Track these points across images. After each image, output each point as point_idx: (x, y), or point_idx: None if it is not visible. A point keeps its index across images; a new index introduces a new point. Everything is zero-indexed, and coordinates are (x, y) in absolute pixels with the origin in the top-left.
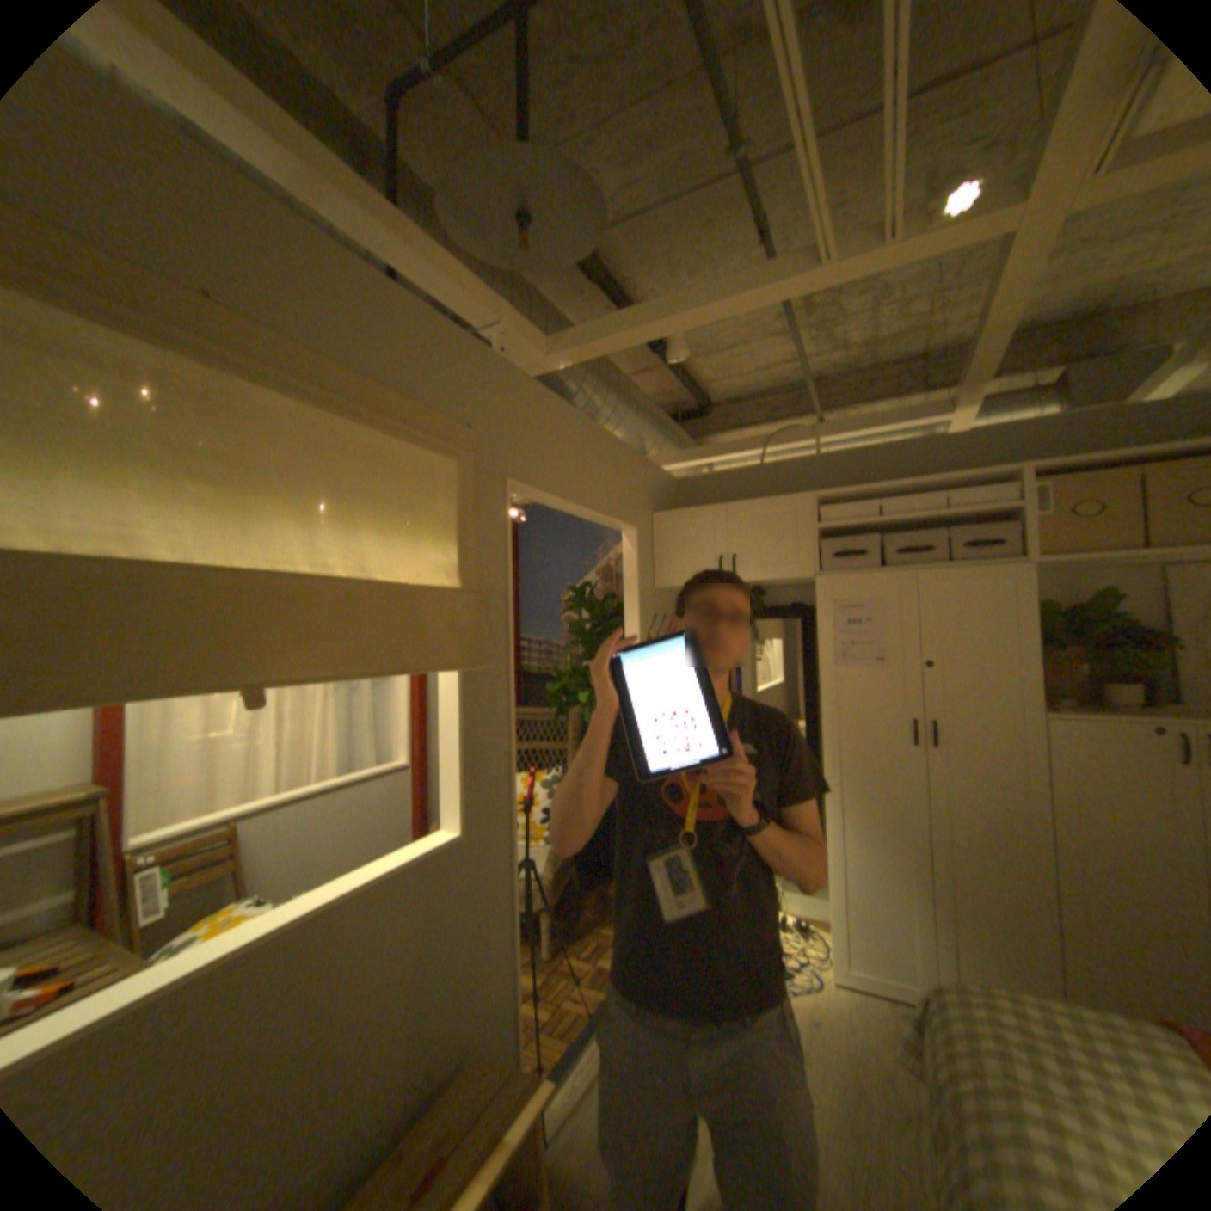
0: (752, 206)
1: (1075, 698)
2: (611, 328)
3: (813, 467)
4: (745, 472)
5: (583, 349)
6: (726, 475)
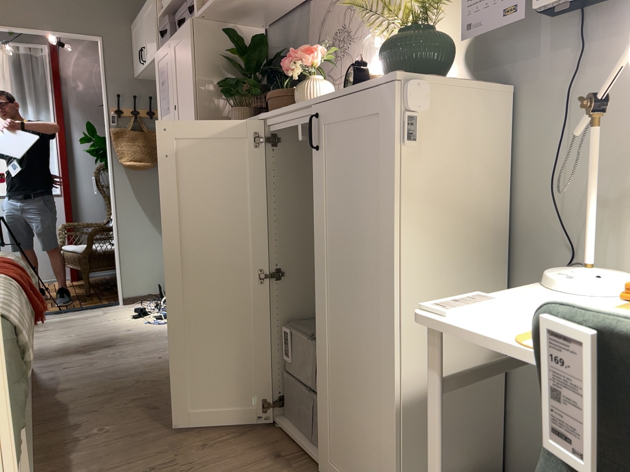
0: None
1: None
2: None
3: None
4: None
5: None
6: None
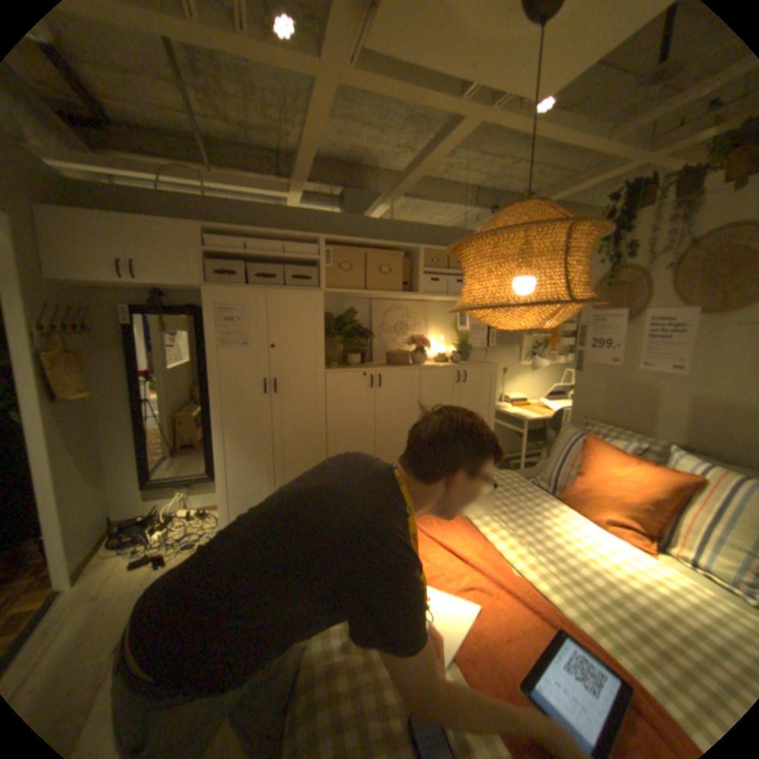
0: None
1: (338, 361)
2: None
3: (201, 203)
4: (142, 191)
5: None
6: (124, 189)
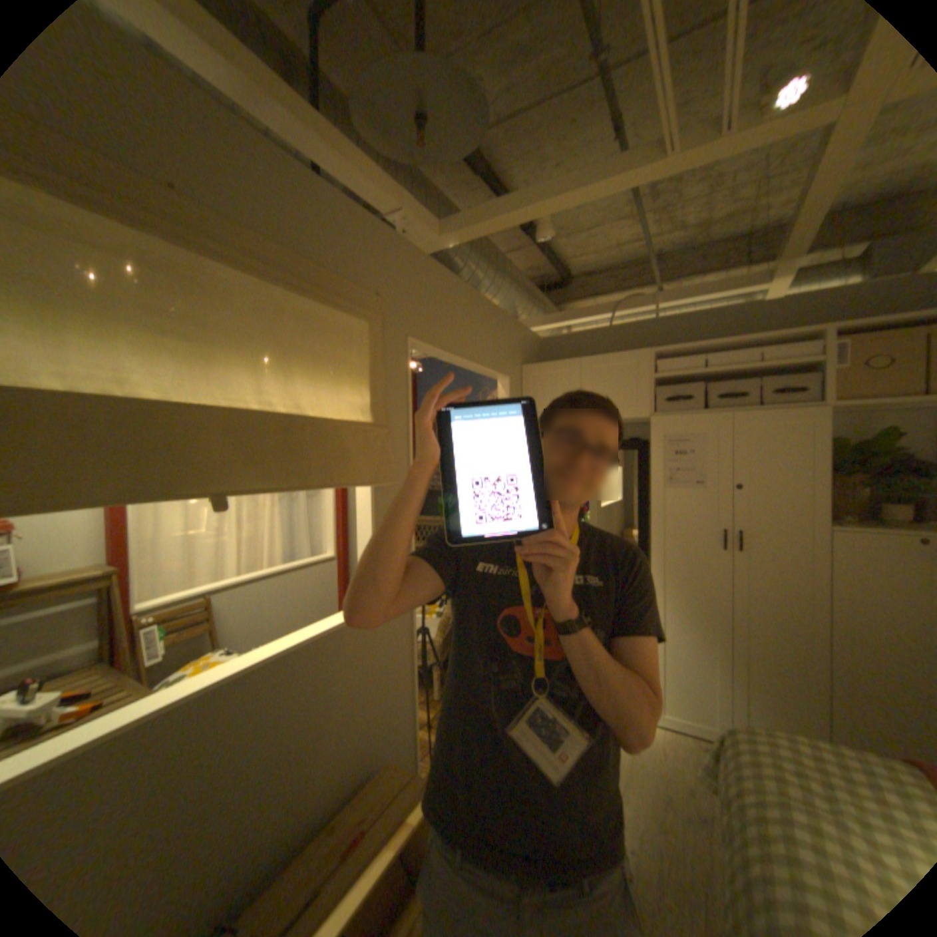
0: (609, 106)
1: (856, 515)
2: (491, 213)
3: (652, 328)
4: (597, 333)
5: (469, 231)
6: (582, 335)
